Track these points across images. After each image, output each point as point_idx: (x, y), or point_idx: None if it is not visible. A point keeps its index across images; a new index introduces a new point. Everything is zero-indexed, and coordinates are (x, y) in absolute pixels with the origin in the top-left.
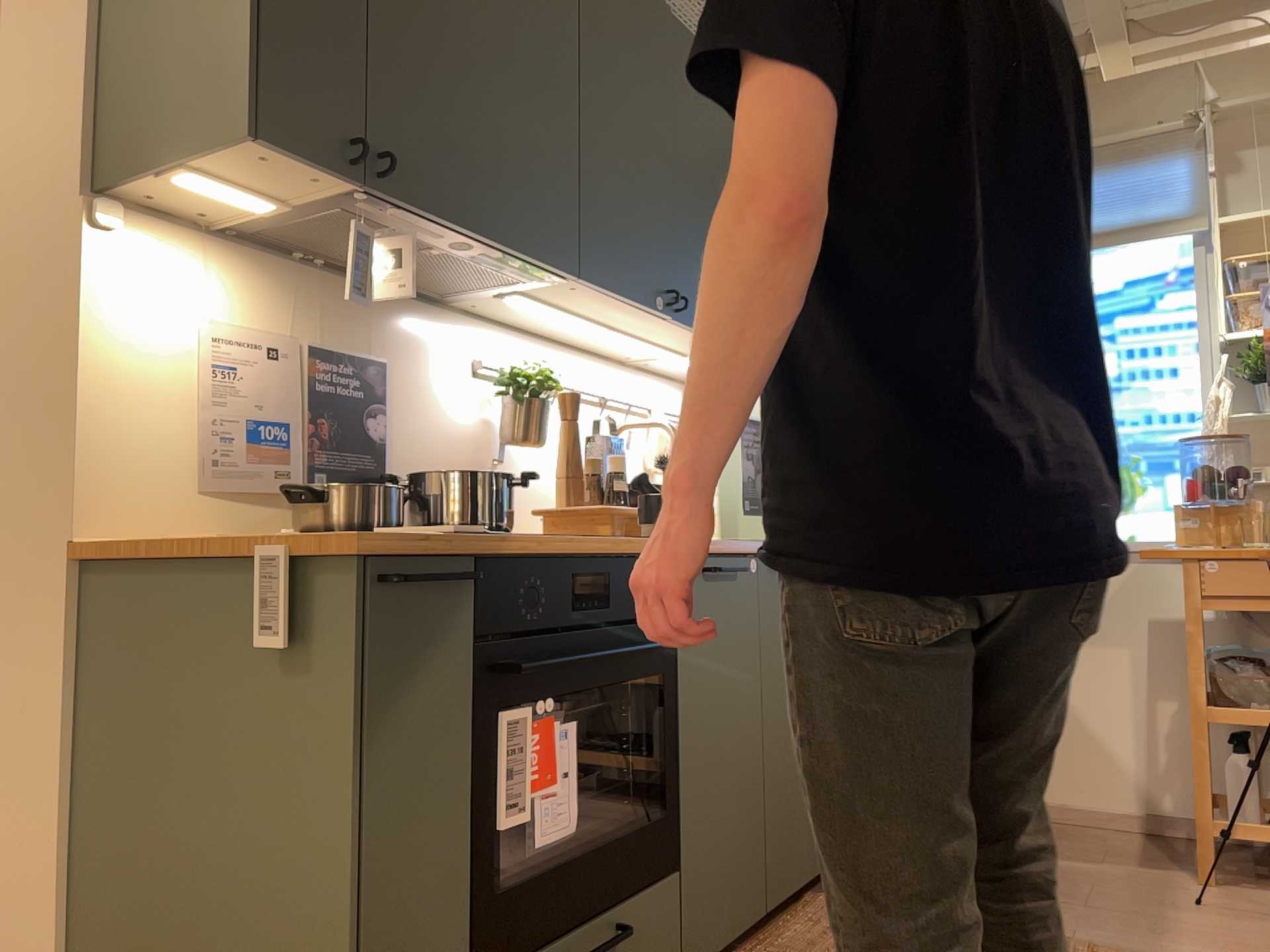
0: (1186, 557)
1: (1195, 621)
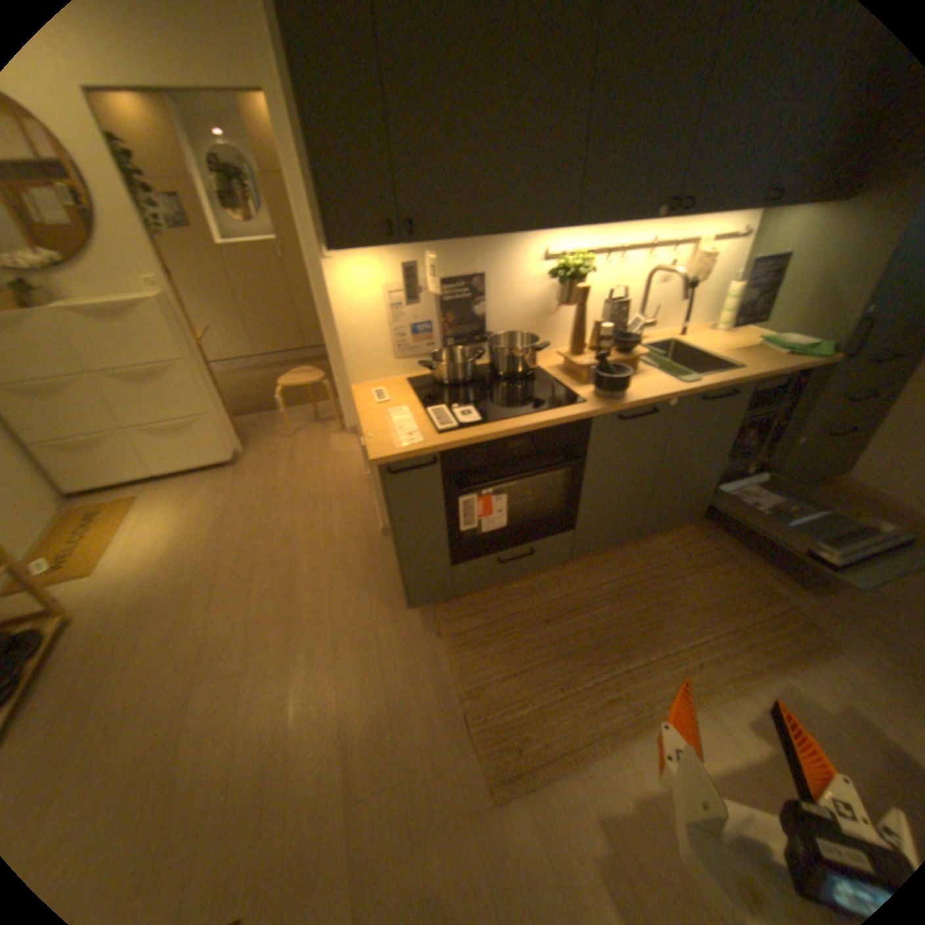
0: None
1: None
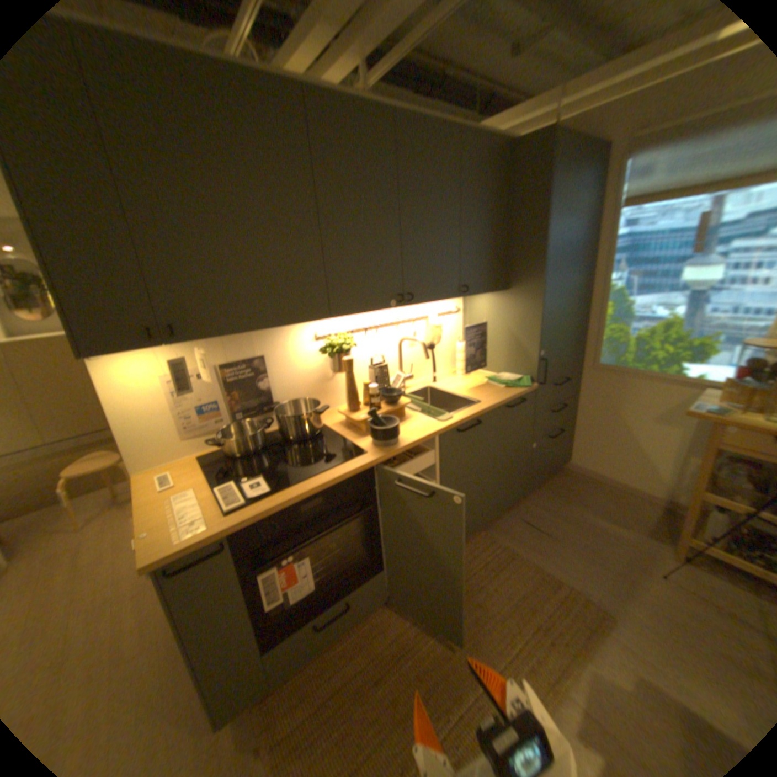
0: (716, 423)
1: (711, 454)
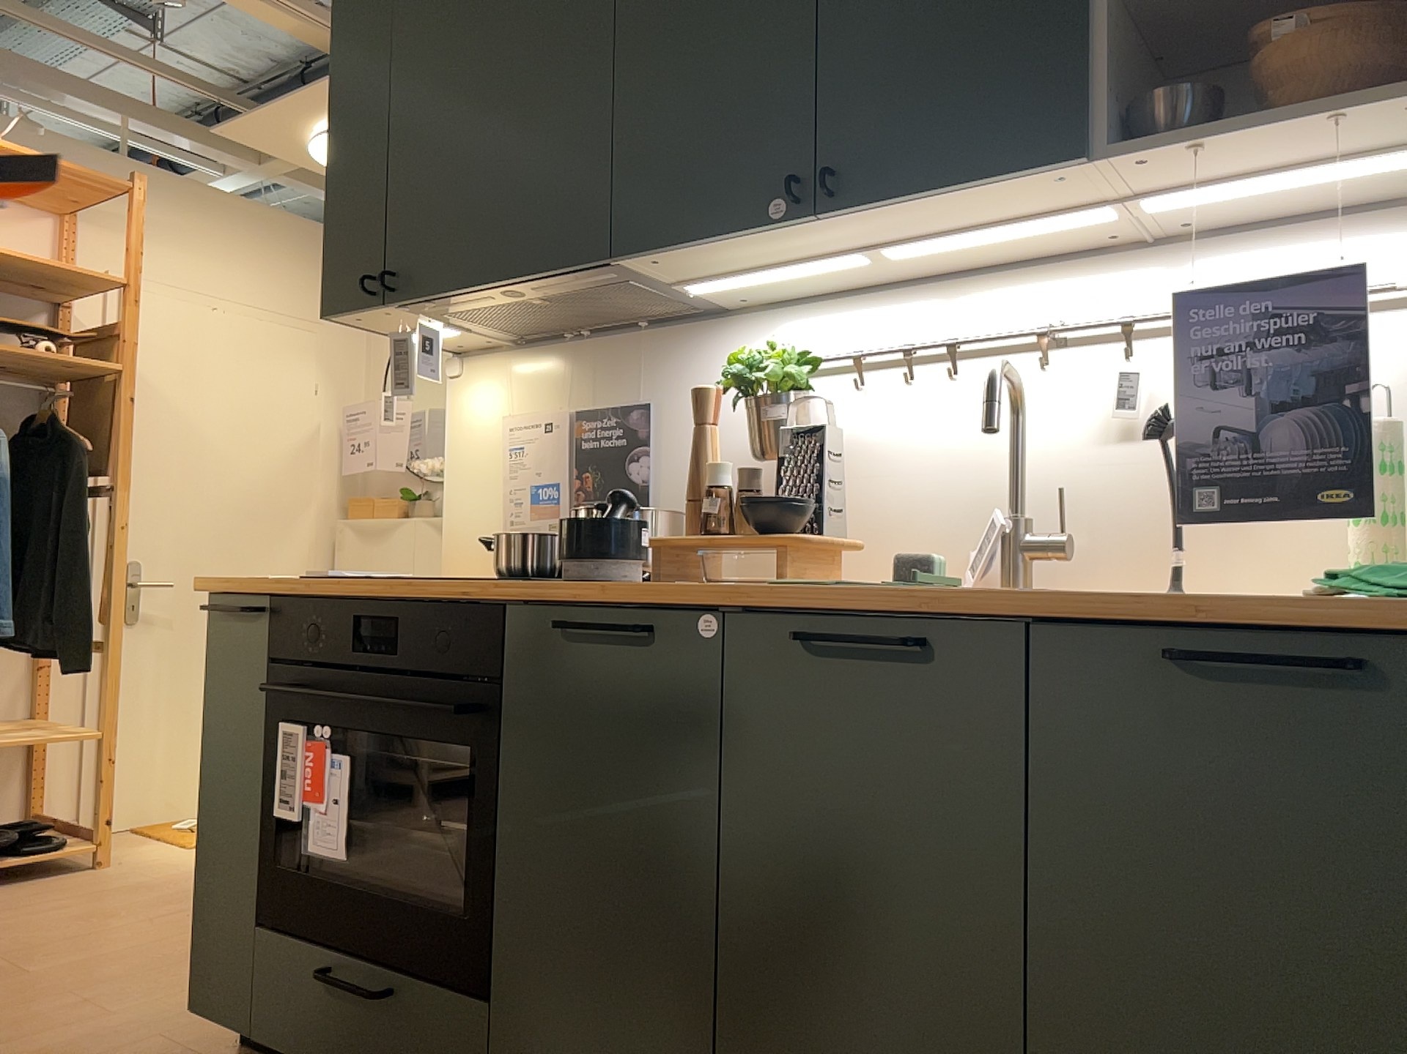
0: None
1: None
